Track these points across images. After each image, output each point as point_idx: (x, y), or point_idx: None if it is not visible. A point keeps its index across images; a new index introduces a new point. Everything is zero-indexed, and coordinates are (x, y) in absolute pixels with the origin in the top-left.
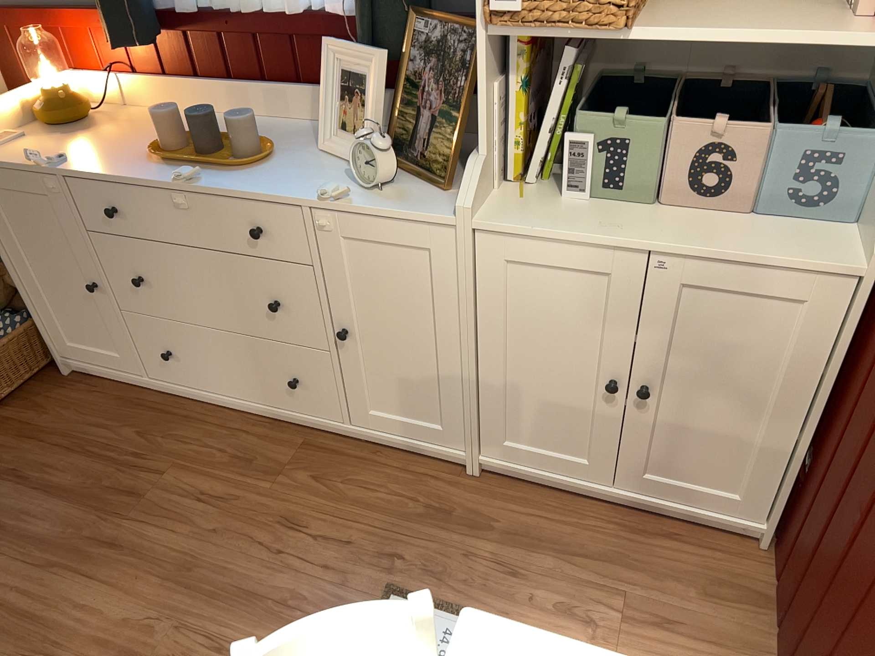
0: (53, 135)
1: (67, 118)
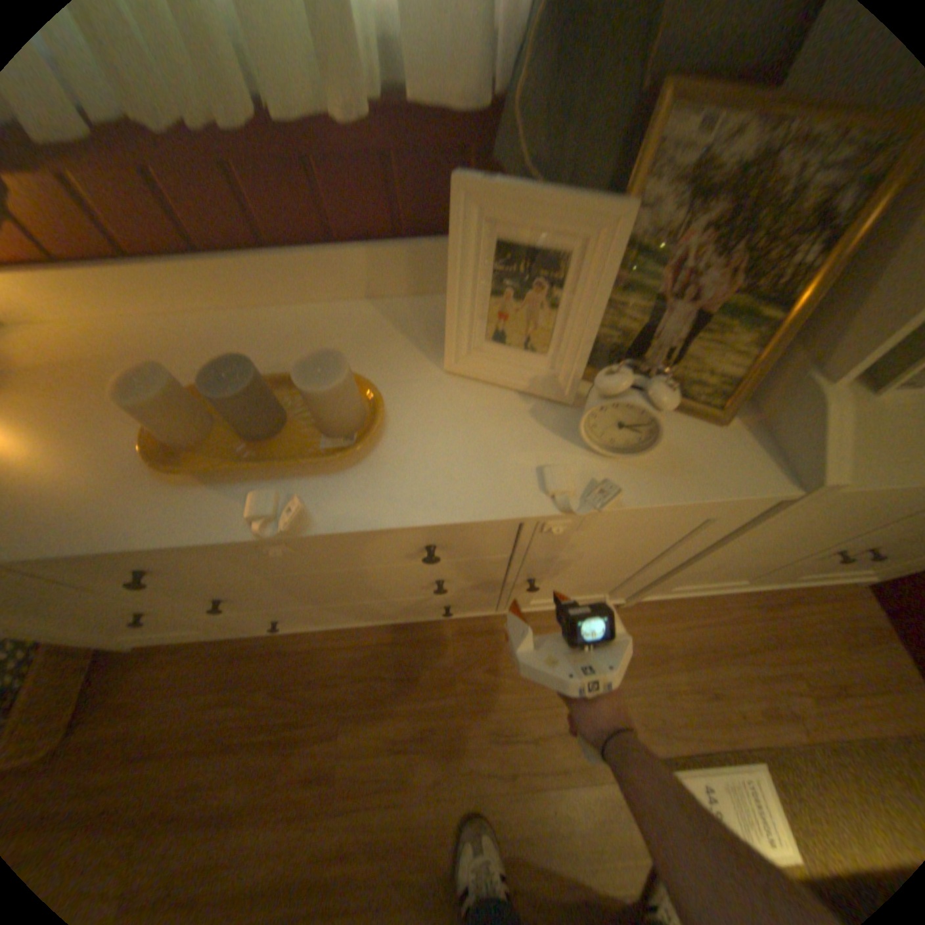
0: None
1: None
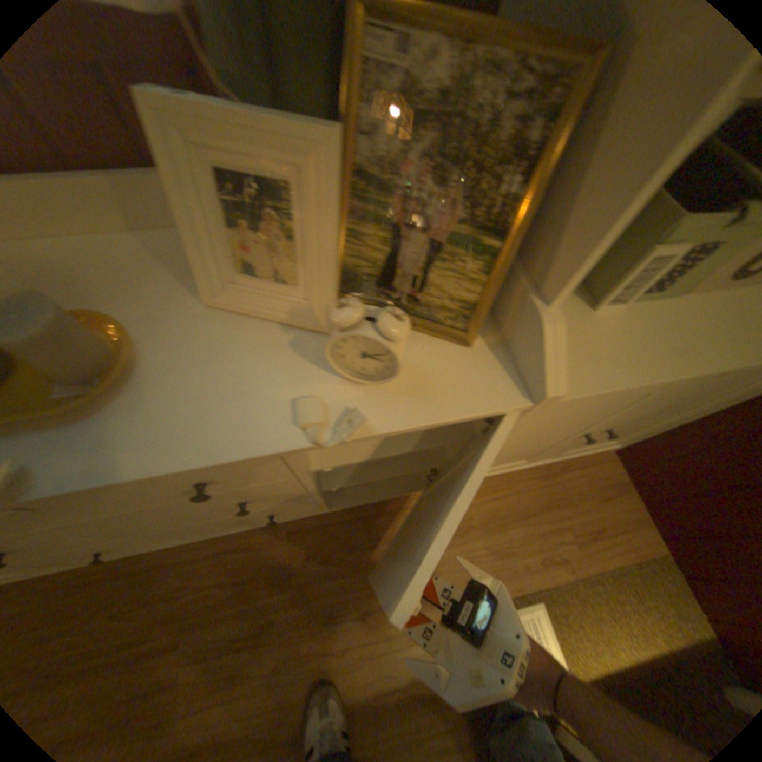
0: None
1: None
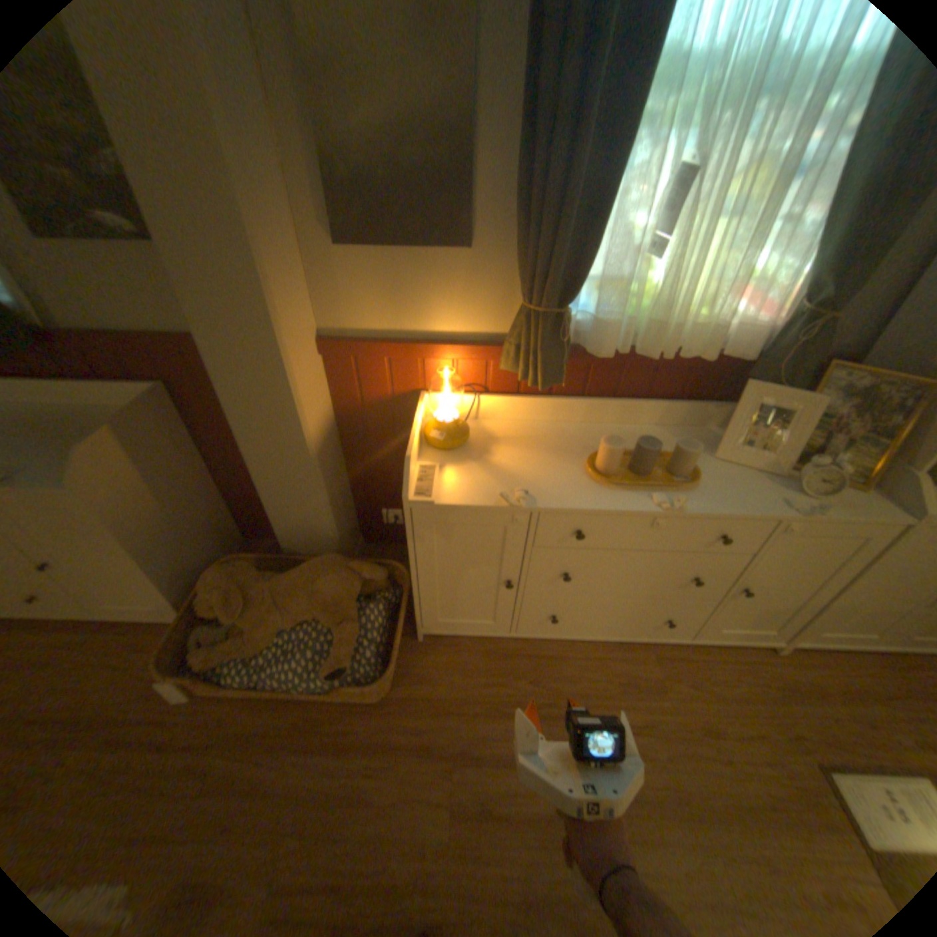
0: (448, 458)
1: (459, 441)
